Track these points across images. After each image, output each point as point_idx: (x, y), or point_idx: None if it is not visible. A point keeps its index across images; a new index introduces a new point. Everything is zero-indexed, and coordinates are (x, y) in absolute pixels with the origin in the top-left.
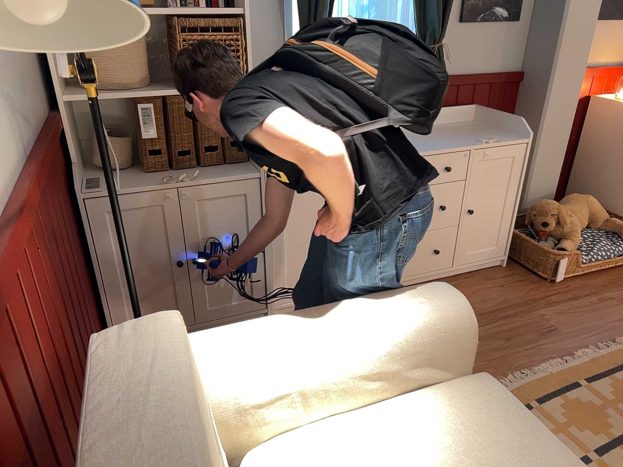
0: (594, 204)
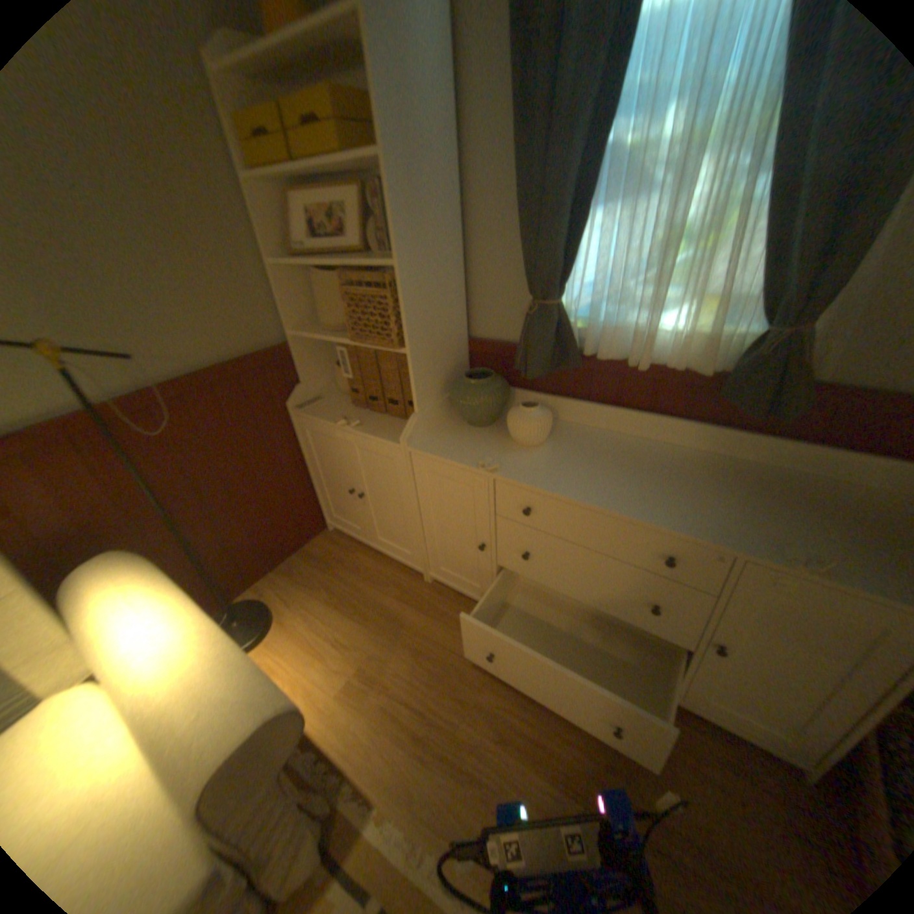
0: None
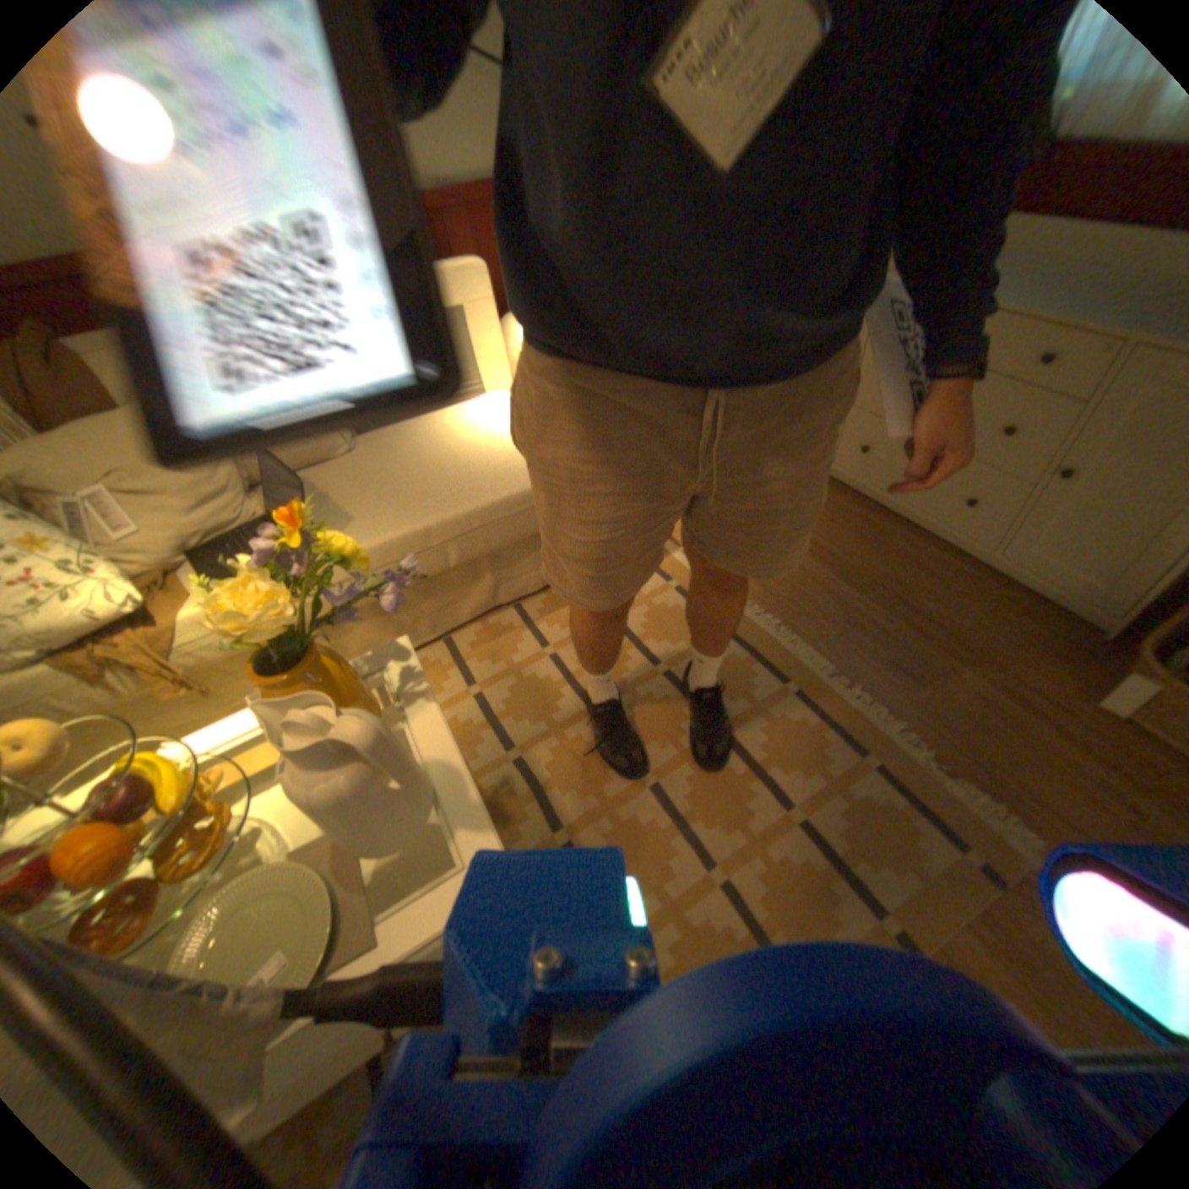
0: None
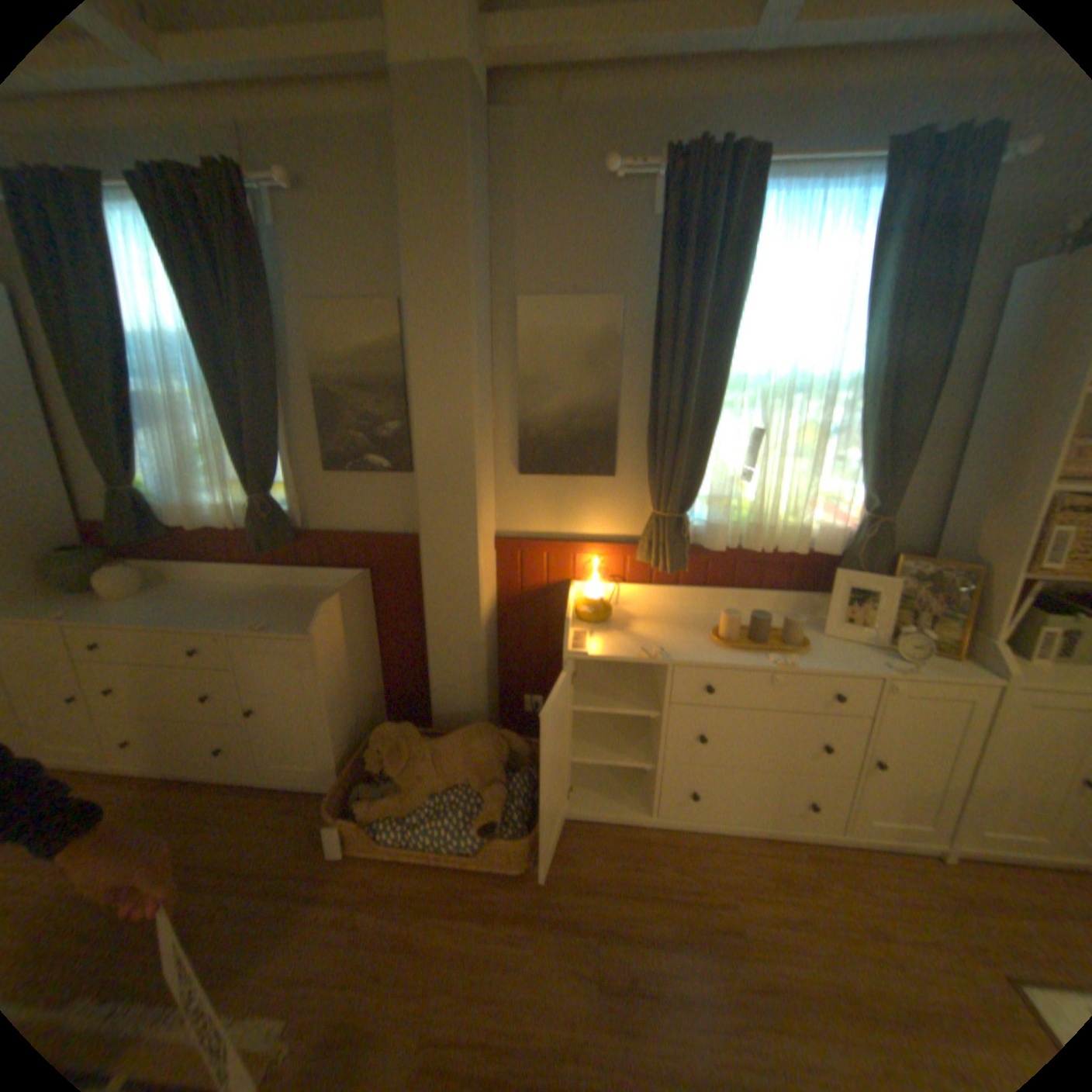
0: (479, 753)
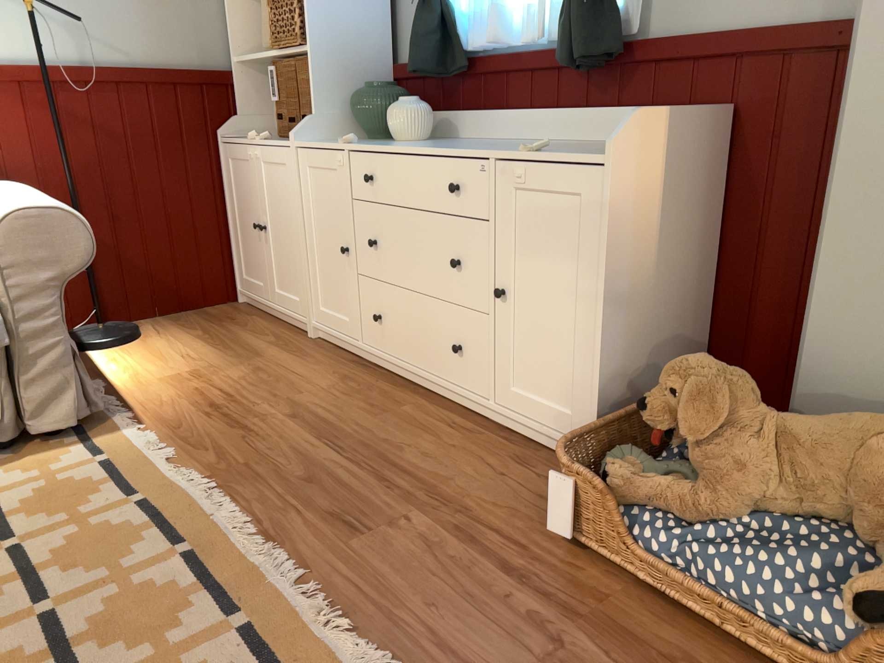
0: None
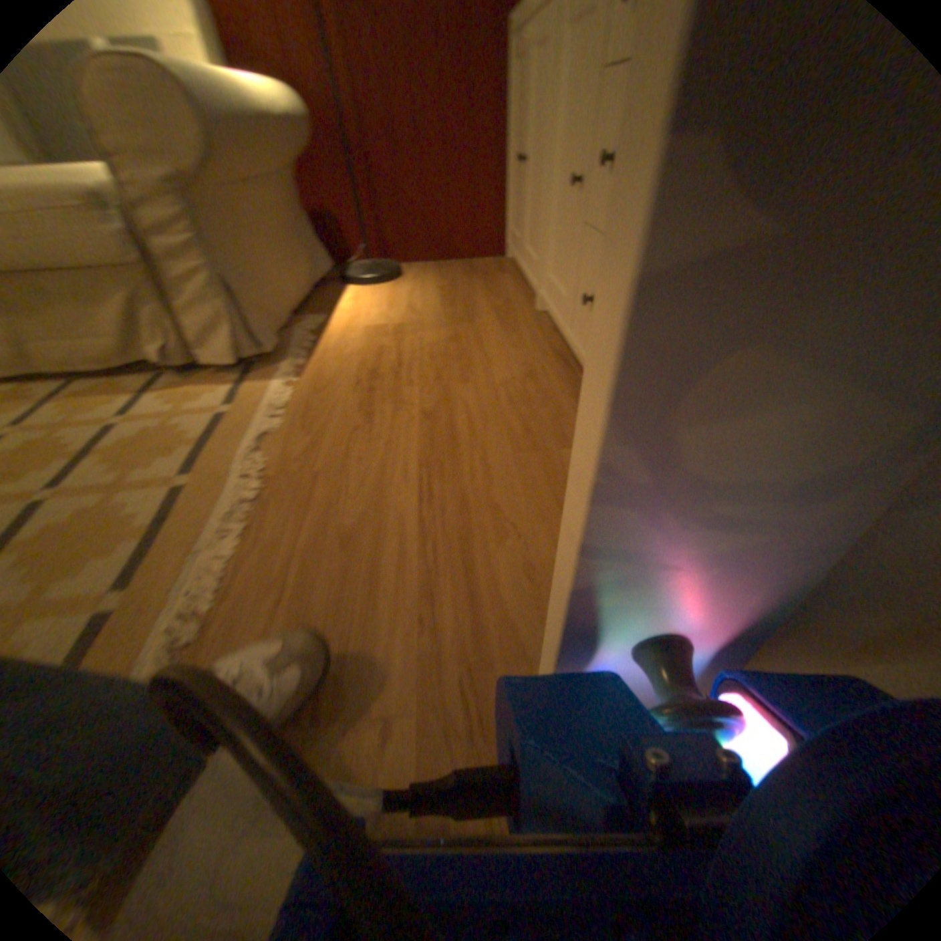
0: None
